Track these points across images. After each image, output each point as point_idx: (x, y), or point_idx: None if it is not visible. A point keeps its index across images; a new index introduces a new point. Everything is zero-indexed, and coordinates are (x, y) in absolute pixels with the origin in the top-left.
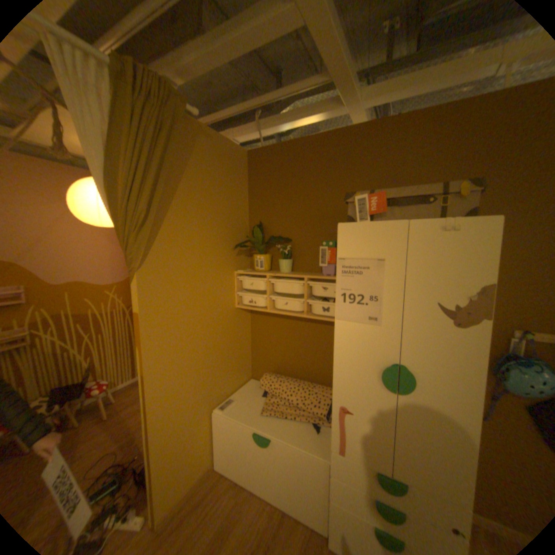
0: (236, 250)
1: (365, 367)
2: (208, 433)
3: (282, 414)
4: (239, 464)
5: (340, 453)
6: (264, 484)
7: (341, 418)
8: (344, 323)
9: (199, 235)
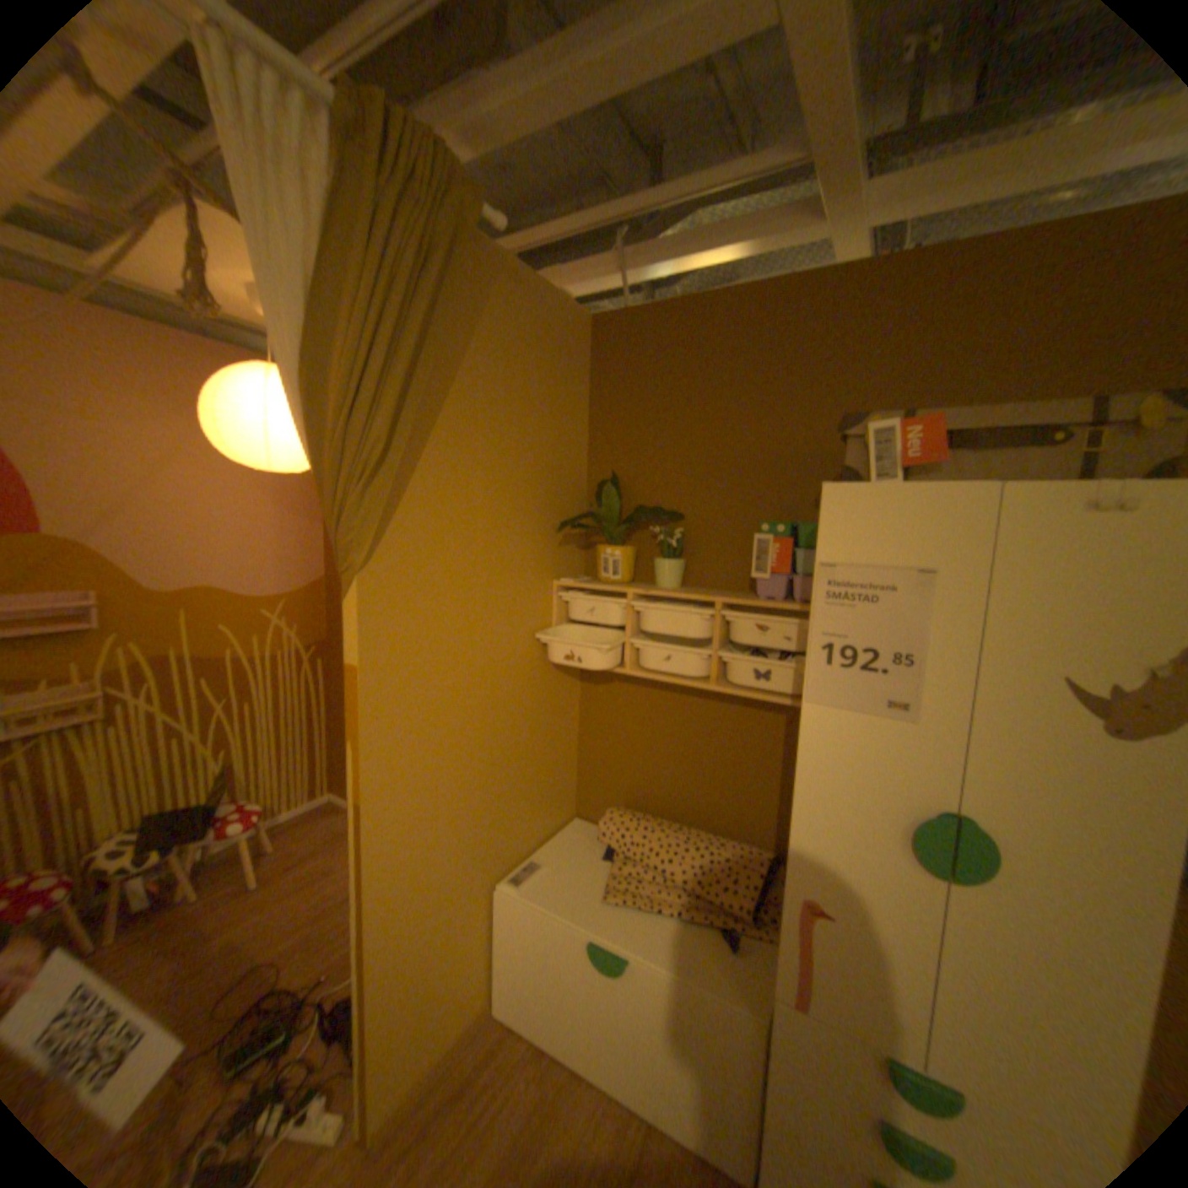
0: (559, 533)
1: (872, 815)
2: (484, 935)
3: (651, 902)
4: (551, 1008)
5: (798, 1005)
6: (609, 1058)
7: (805, 926)
8: (826, 711)
9: (487, 499)
